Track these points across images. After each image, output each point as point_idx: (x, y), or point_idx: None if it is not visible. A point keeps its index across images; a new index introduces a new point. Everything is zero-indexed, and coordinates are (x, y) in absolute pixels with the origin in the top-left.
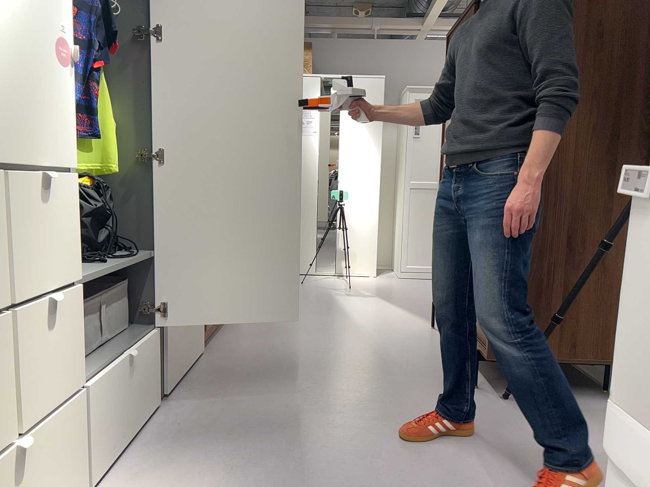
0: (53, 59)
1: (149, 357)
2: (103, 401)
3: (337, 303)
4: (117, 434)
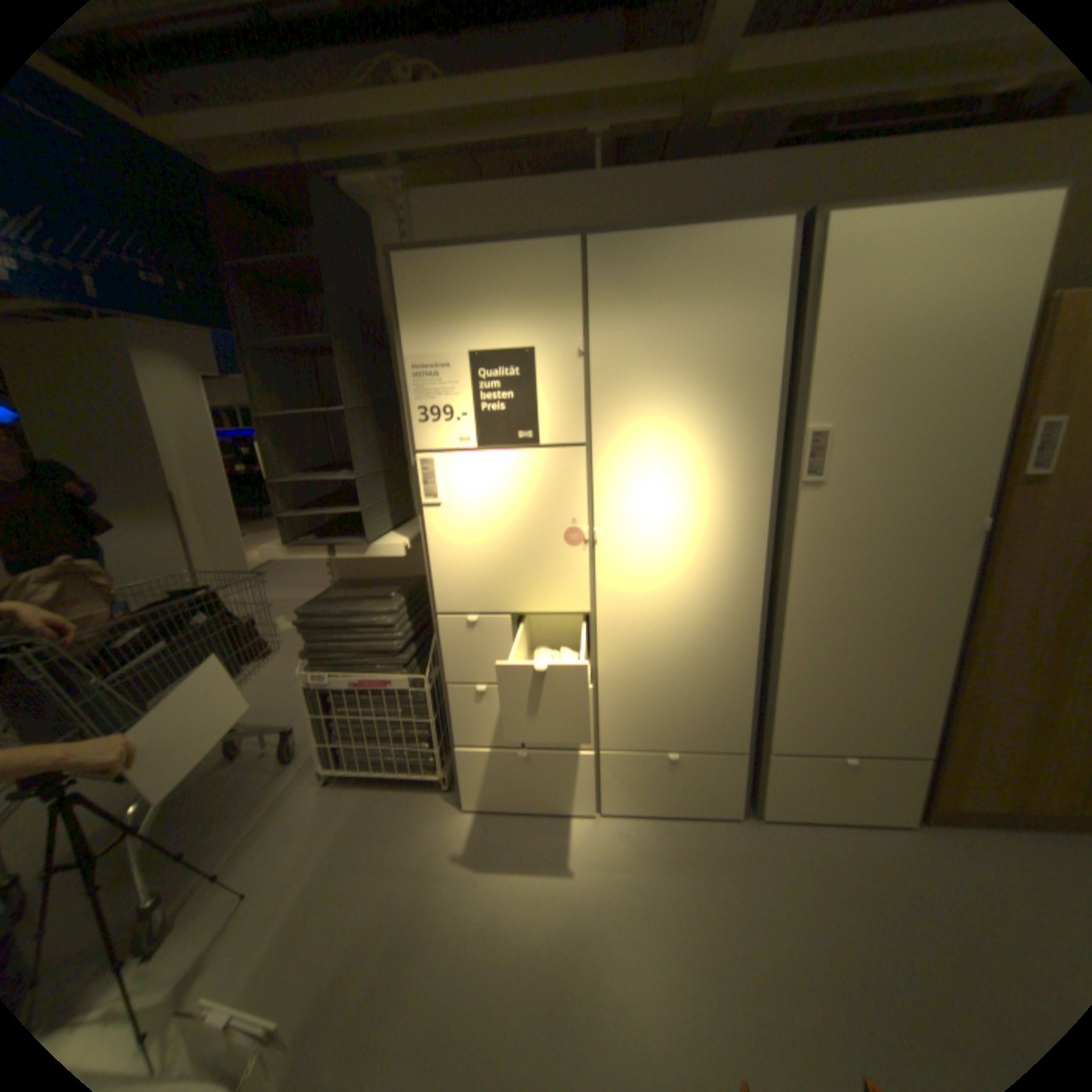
0: (569, 544)
1: (720, 773)
2: (623, 771)
3: None
4: (646, 801)
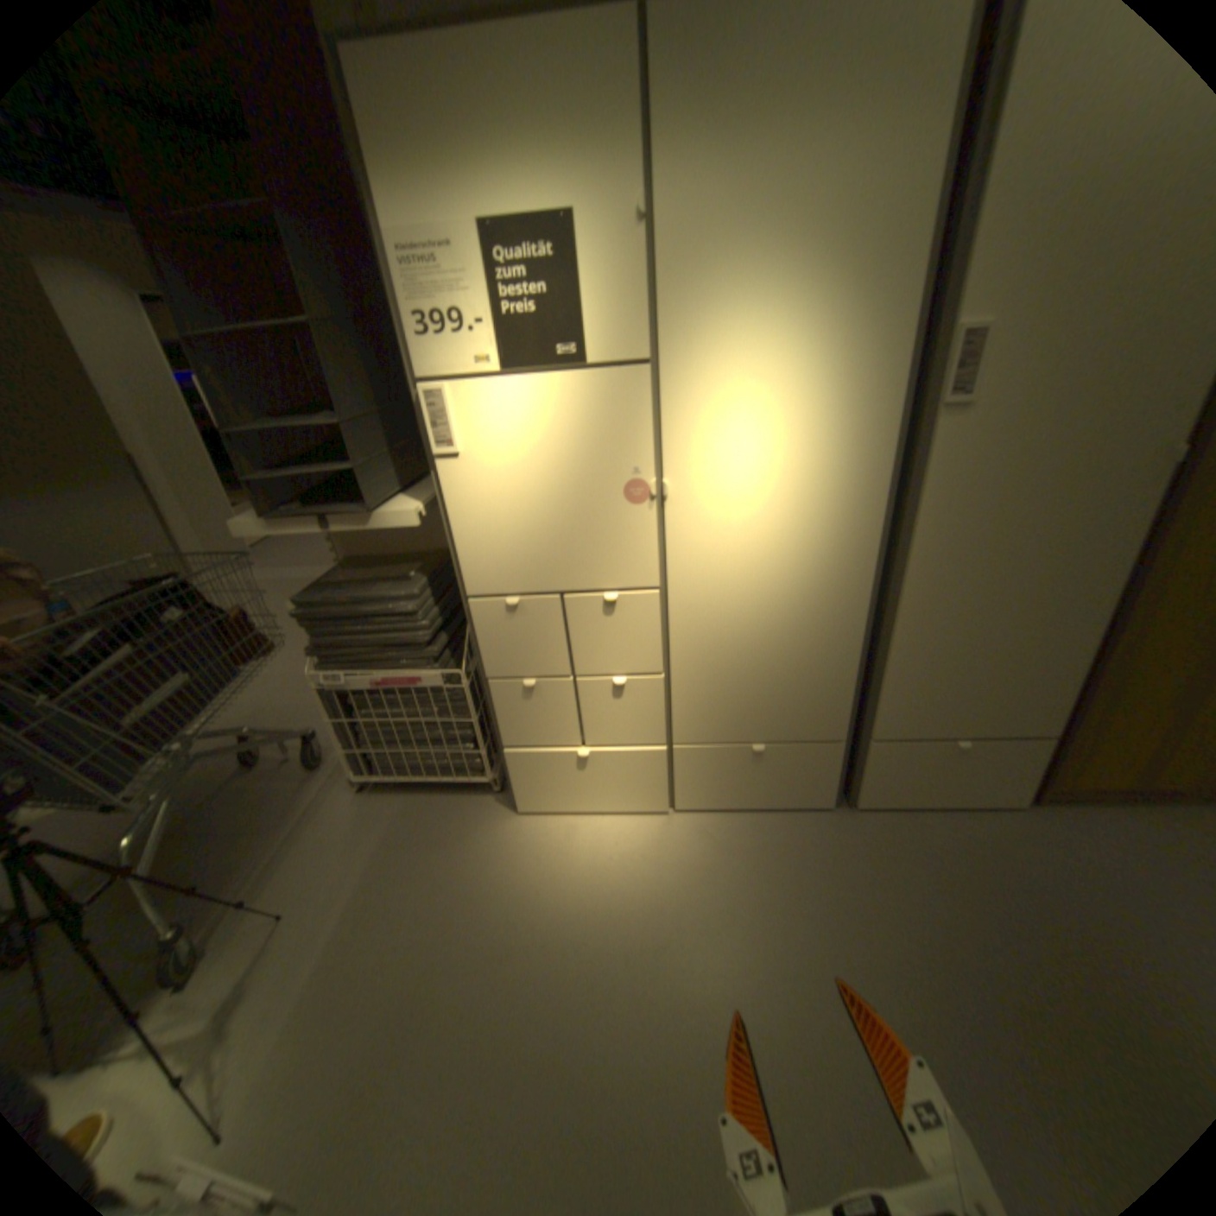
0: (631, 502)
1: (811, 762)
2: (700, 765)
3: None
4: (725, 795)
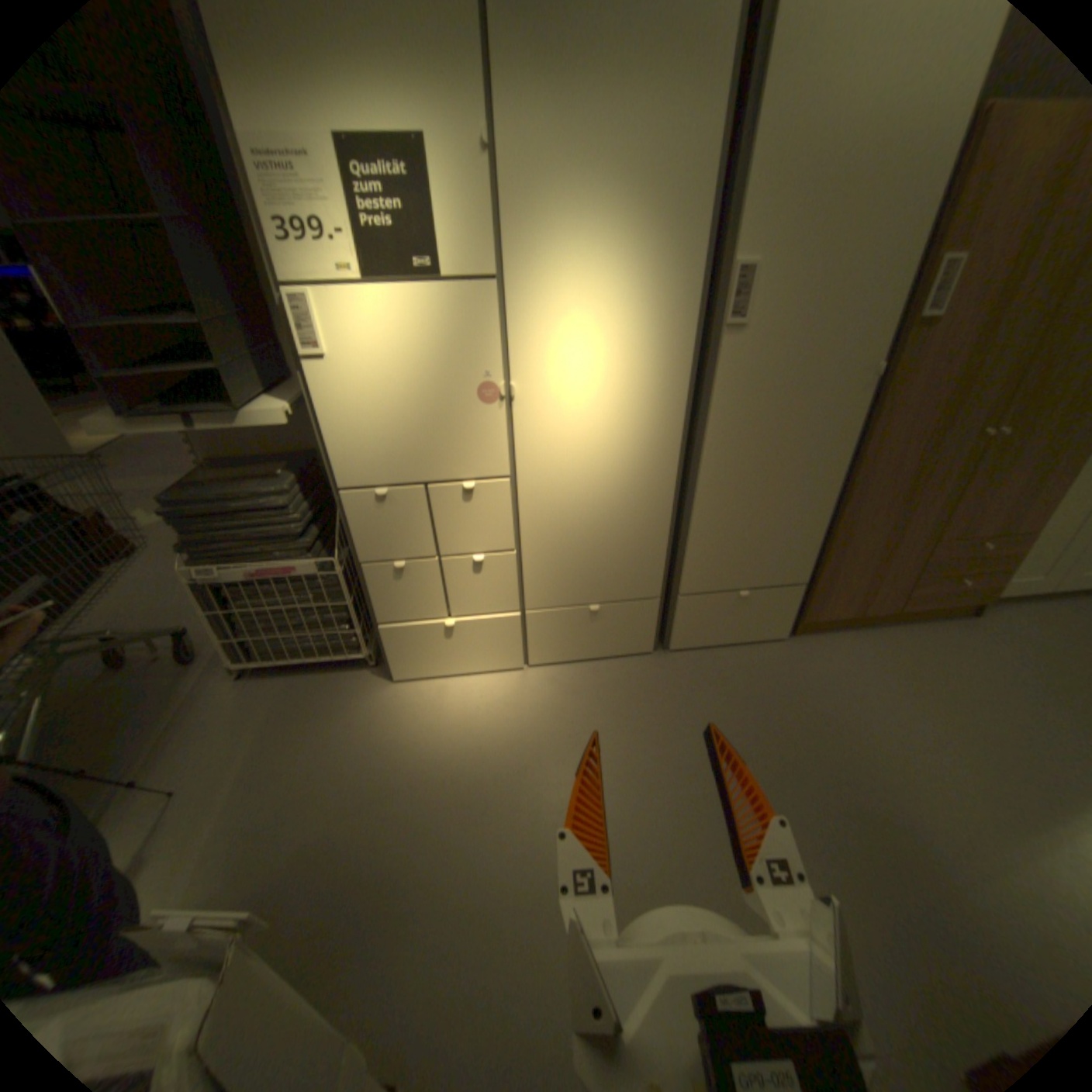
0: (484, 402)
1: (634, 616)
2: (548, 626)
3: None
4: (569, 649)
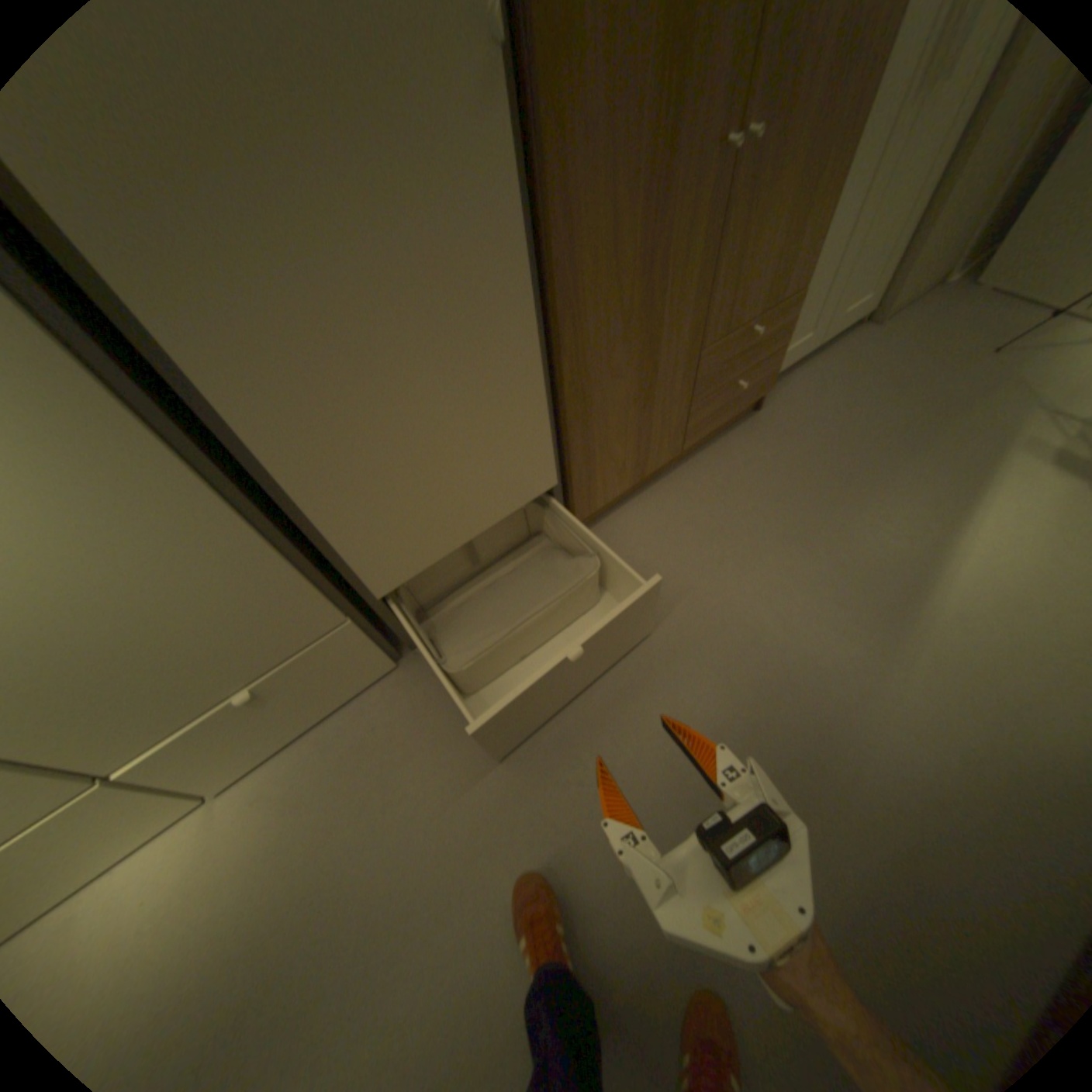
0: None
1: (325, 659)
2: (178, 758)
3: (986, 482)
4: (253, 747)
